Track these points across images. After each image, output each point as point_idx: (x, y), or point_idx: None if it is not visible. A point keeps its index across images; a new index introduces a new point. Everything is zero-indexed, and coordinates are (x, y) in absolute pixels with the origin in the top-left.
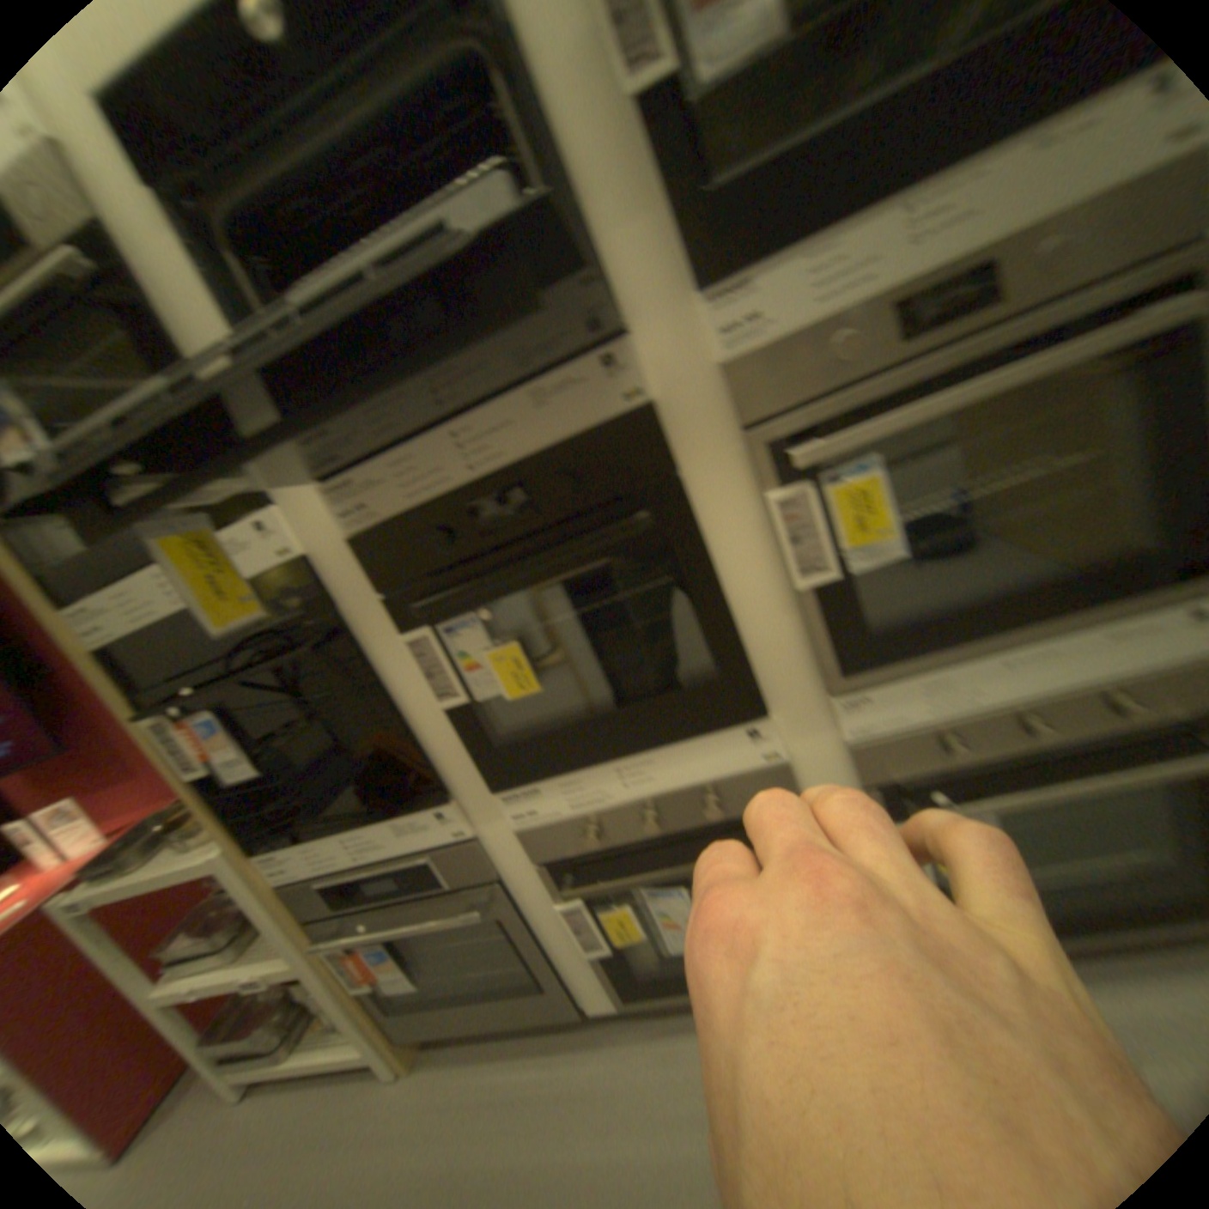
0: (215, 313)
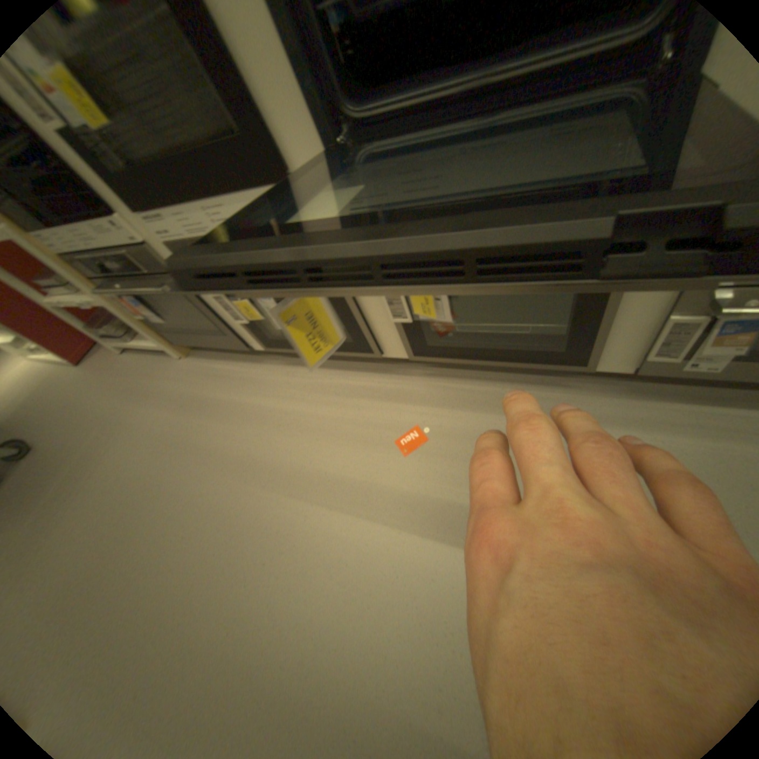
0: None
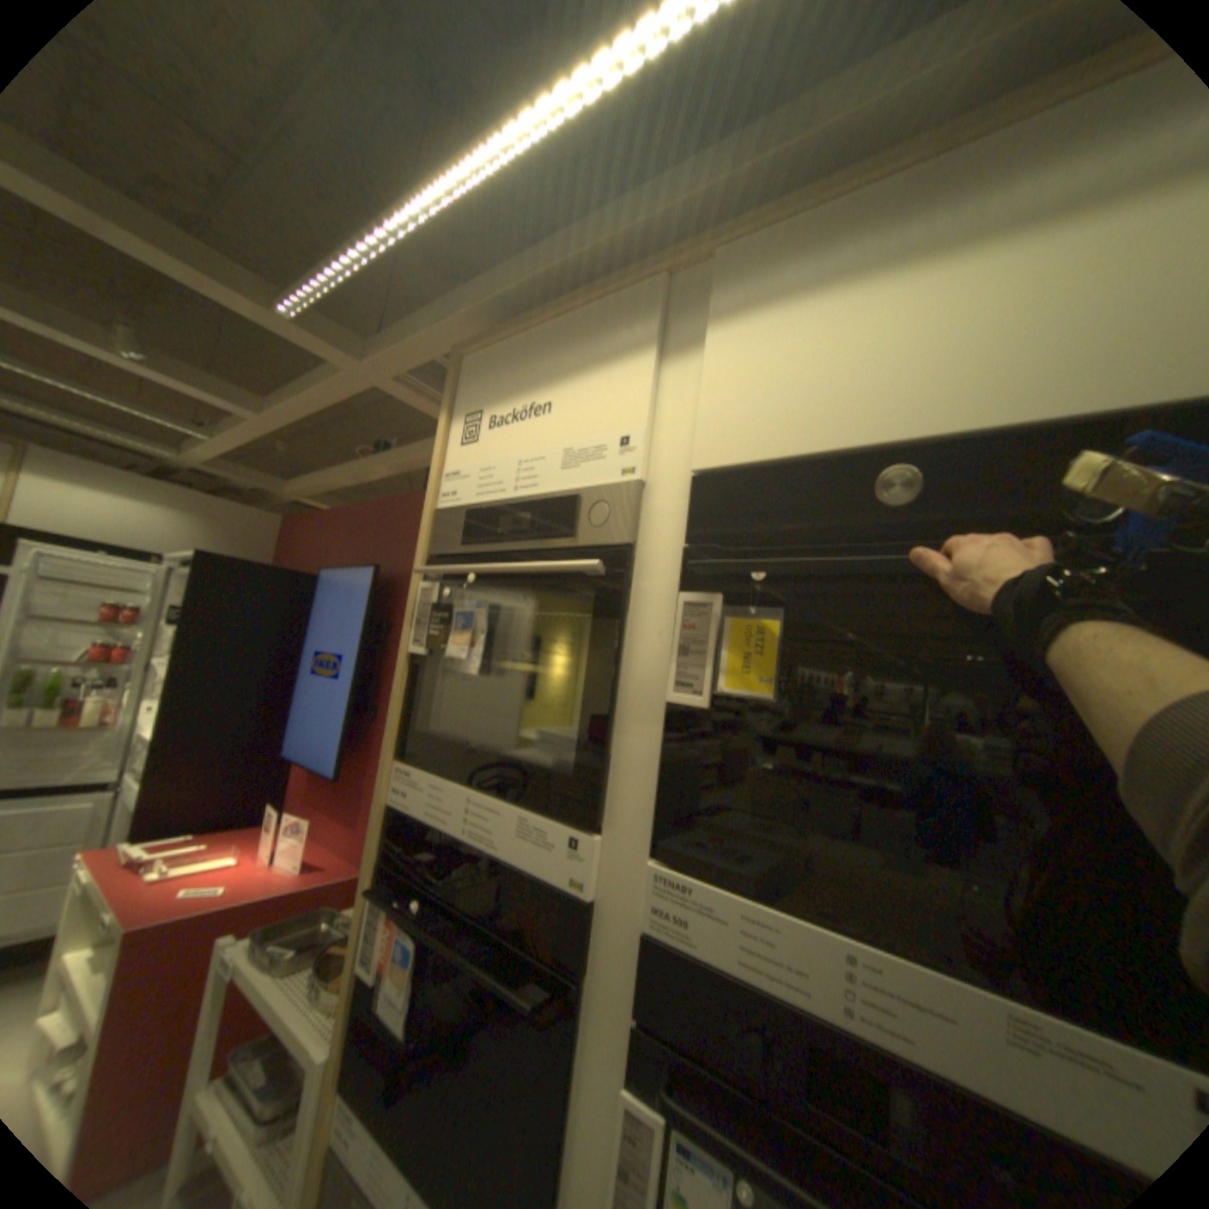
0: (667, 647)
